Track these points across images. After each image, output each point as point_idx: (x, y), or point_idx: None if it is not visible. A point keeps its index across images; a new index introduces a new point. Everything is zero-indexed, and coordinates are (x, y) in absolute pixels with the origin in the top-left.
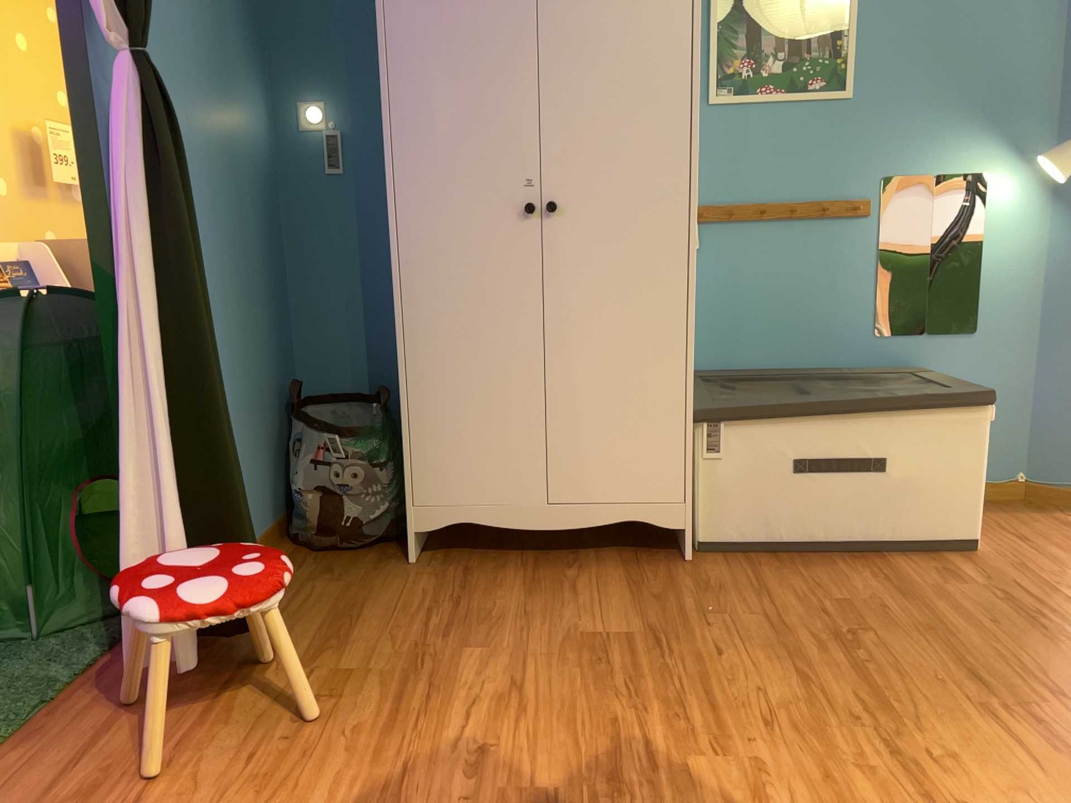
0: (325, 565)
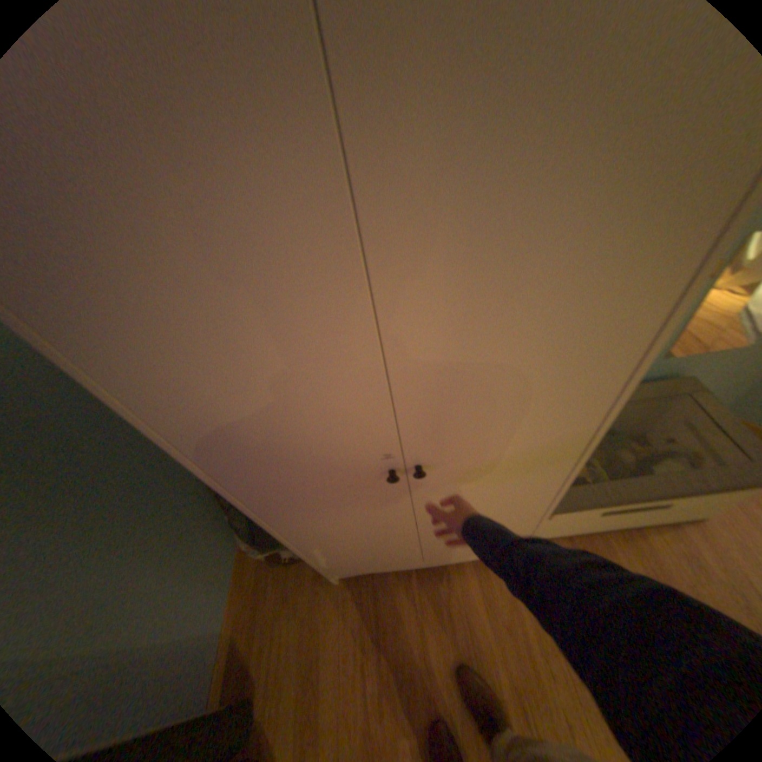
0: (281, 591)
